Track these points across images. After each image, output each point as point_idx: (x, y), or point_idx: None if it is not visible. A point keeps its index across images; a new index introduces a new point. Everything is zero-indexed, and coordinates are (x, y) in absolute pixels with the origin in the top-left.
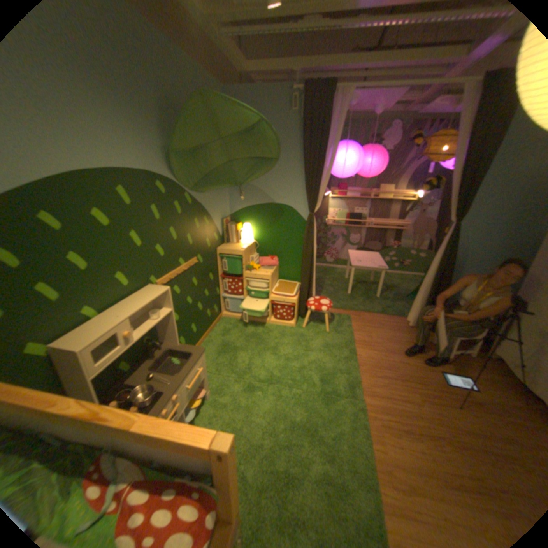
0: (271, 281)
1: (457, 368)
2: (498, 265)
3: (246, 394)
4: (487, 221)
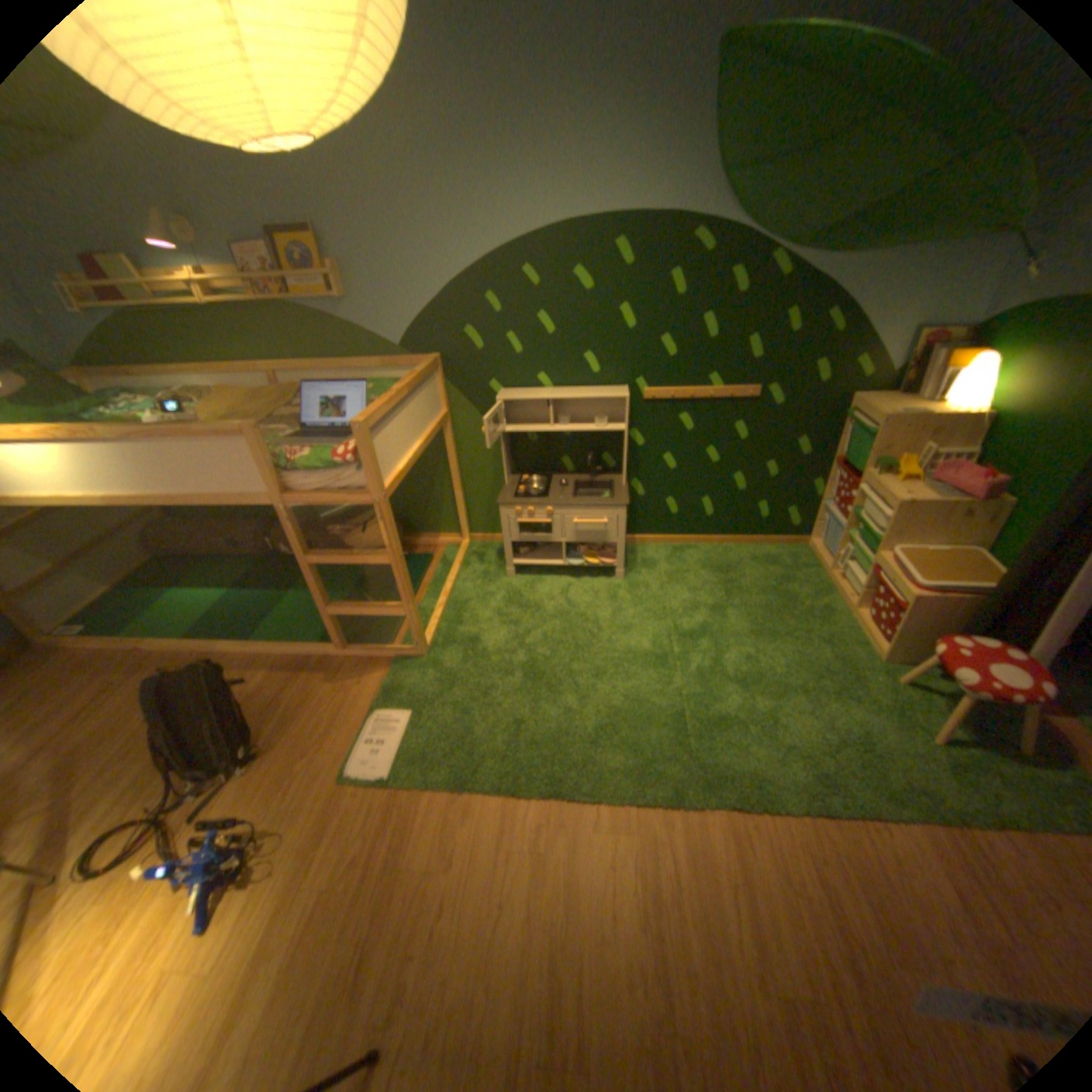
0: (907, 521)
1: None
2: None
3: (642, 616)
4: None
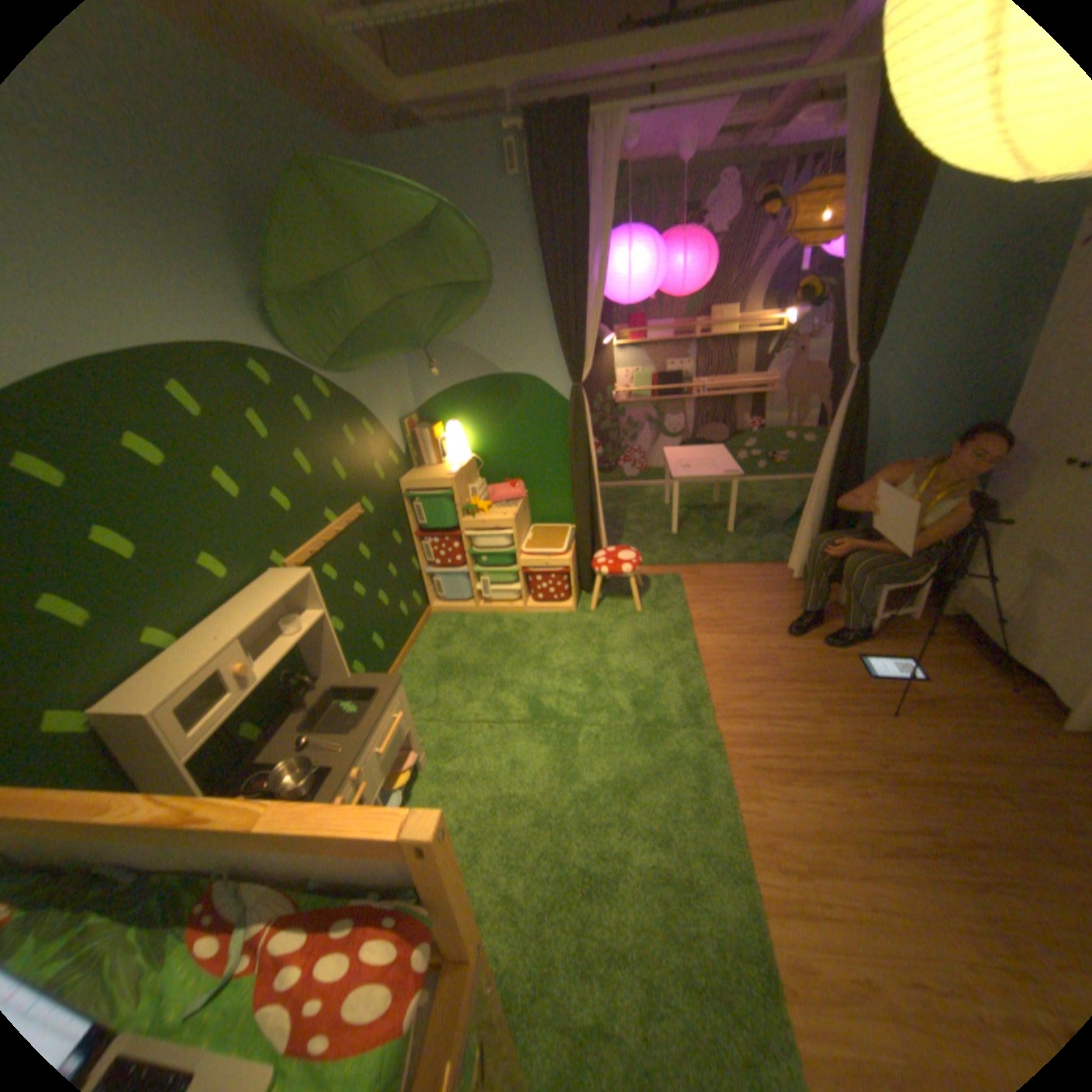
0: (517, 529)
1: (887, 644)
2: (947, 437)
3: (495, 748)
4: (919, 353)
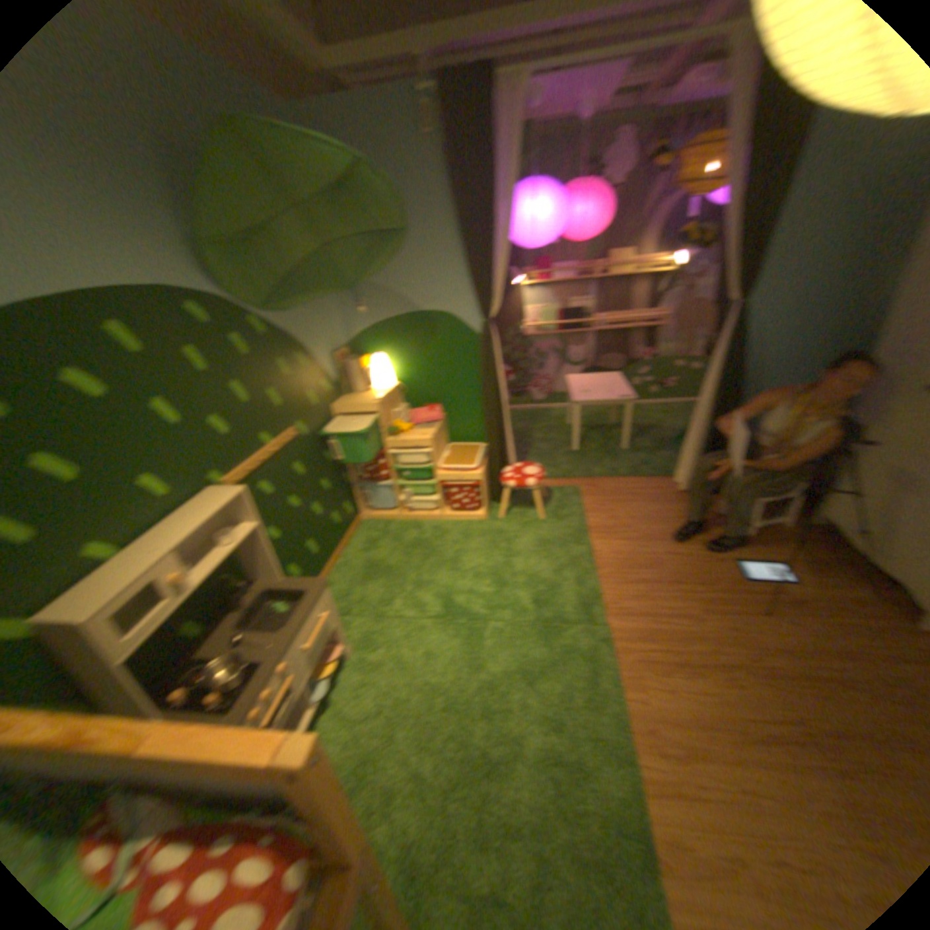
0: (436, 448)
1: (762, 550)
2: (819, 365)
3: (413, 641)
4: (794, 290)
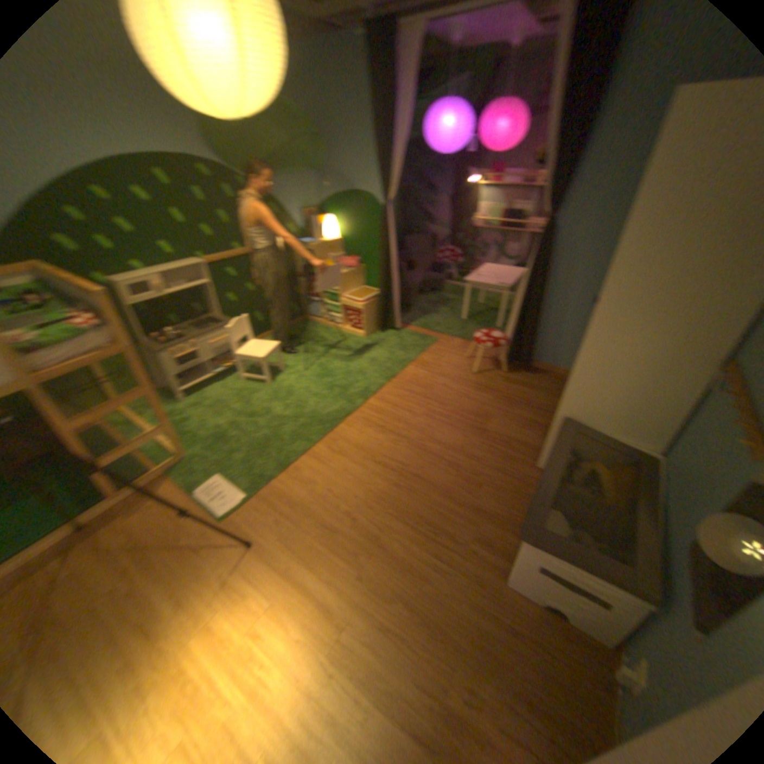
0: (341, 283)
1: (504, 403)
2: None
3: (273, 374)
4: (601, 213)
